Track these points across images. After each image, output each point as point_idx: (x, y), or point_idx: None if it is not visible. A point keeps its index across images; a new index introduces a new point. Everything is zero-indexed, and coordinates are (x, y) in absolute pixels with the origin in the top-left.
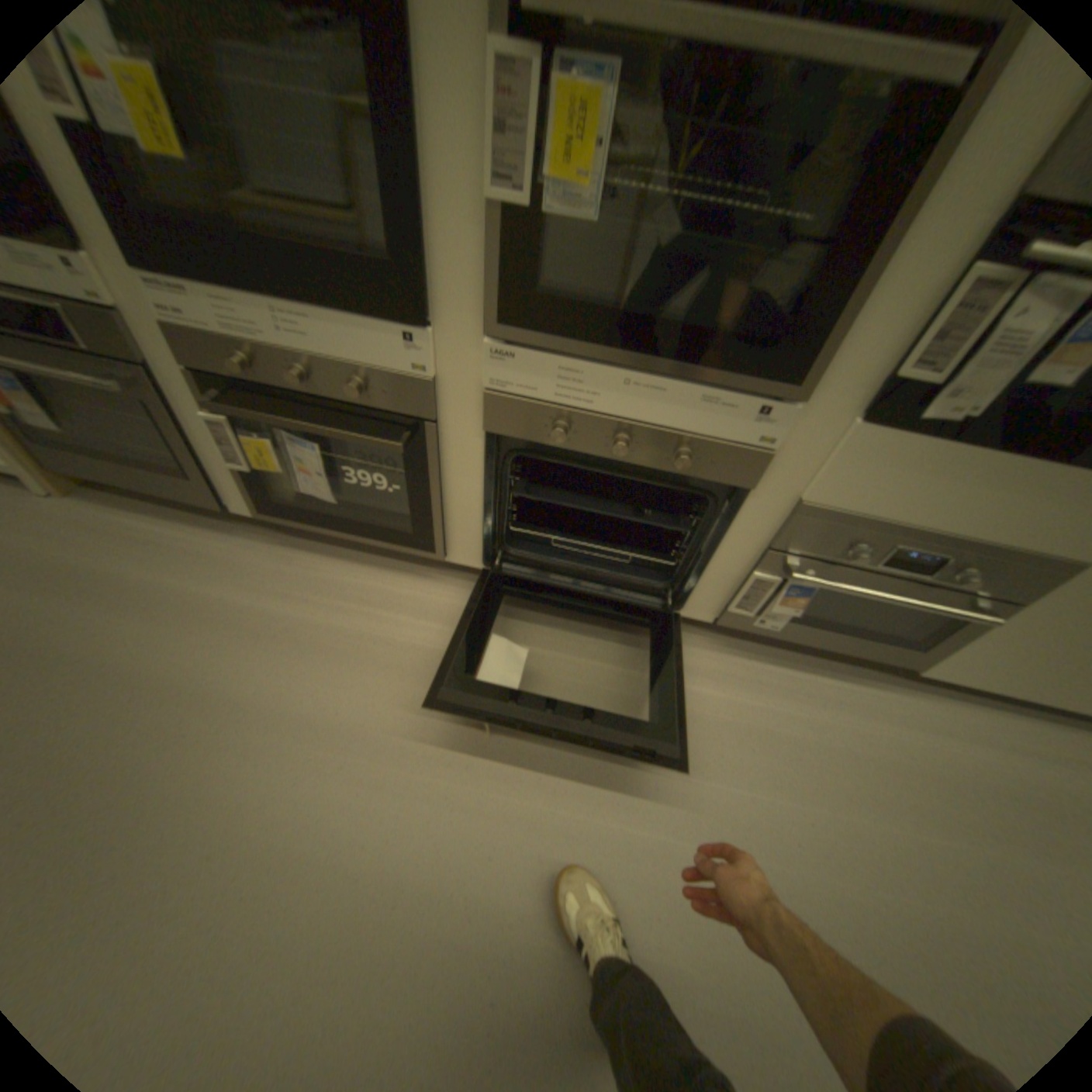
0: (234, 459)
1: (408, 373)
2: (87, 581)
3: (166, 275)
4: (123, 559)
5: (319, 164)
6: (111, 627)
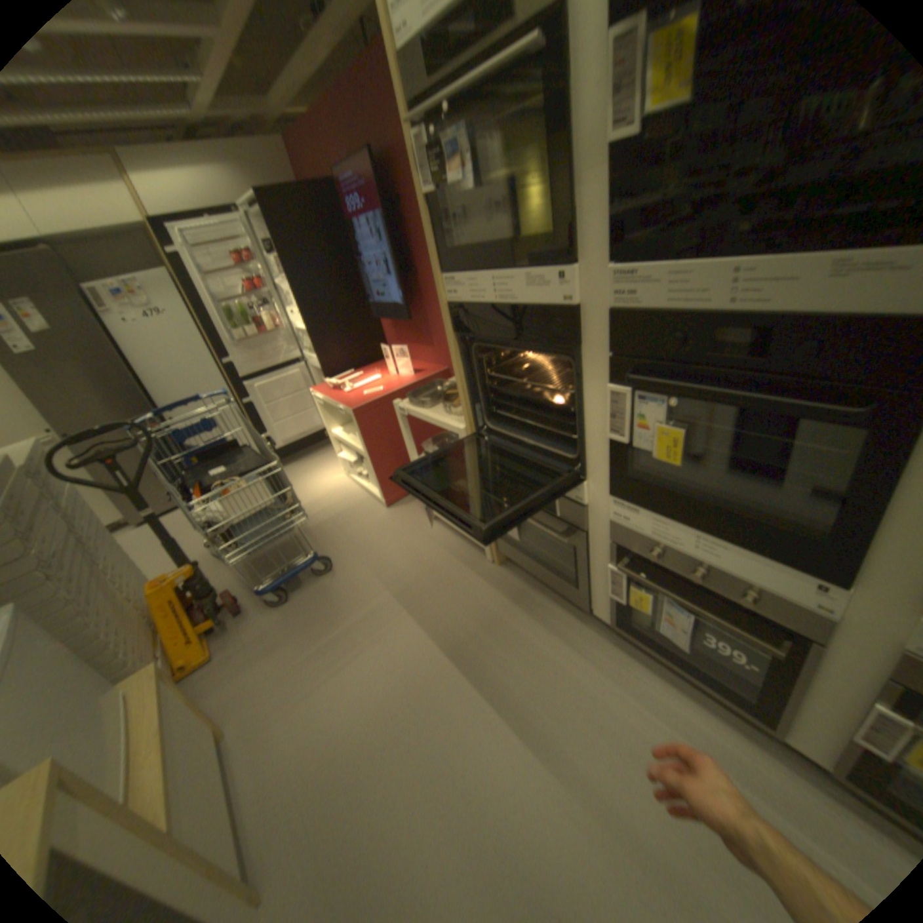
0: (618, 595)
1: (812, 608)
2: (504, 631)
3: (629, 502)
4: (523, 622)
5: (774, 469)
6: (514, 673)
